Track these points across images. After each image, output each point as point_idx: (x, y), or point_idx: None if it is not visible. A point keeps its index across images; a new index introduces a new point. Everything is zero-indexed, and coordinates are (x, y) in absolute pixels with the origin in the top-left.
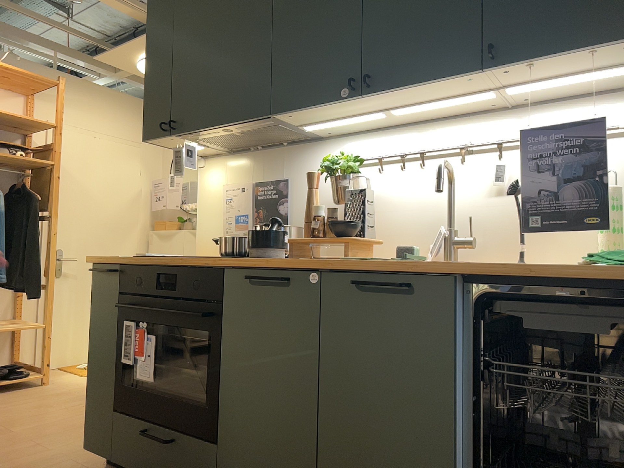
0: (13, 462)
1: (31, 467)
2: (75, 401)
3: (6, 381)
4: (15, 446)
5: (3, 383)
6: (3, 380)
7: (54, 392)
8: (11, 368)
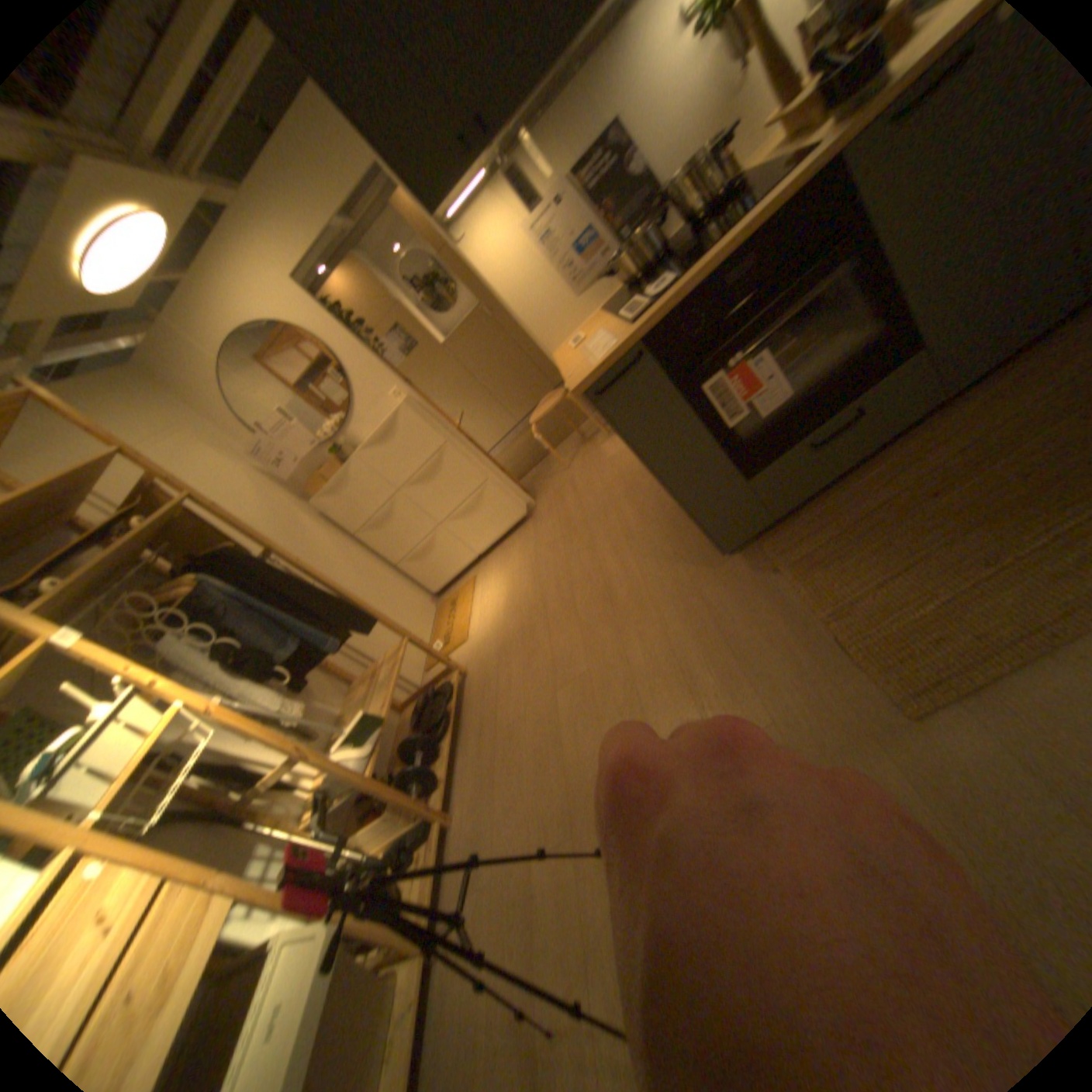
0: (675, 642)
1: (697, 621)
2: (533, 626)
3: (450, 700)
4: (630, 652)
5: (452, 703)
6: (445, 703)
7: (493, 655)
8: (434, 692)
